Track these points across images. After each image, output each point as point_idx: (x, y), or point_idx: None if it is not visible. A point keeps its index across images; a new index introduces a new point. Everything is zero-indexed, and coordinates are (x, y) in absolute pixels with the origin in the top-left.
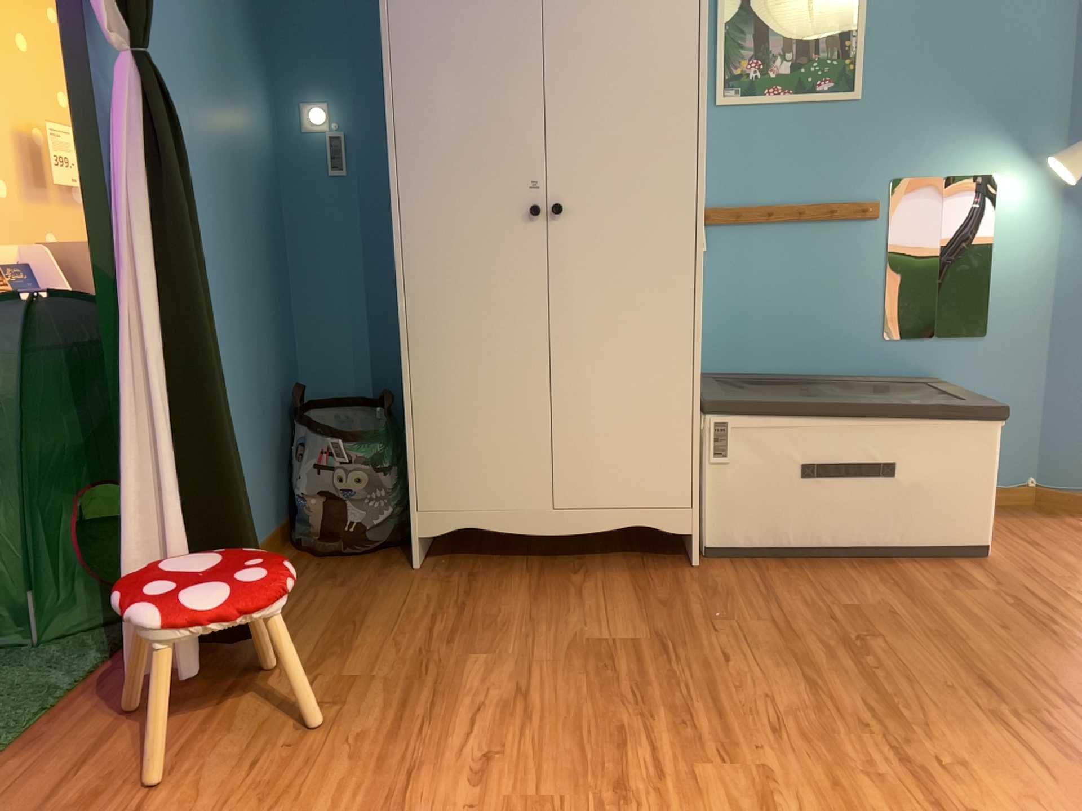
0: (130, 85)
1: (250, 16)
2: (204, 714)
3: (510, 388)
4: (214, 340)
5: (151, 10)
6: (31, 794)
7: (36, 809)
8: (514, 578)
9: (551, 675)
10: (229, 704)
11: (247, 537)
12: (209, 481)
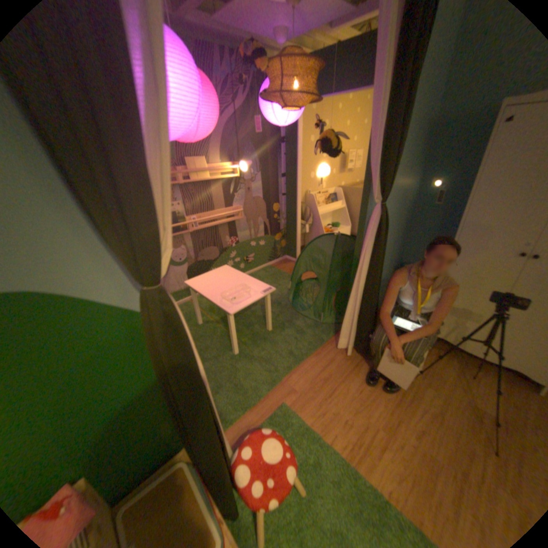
0: (377, 216)
1: (421, 152)
2: (353, 369)
3: (479, 309)
4: (379, 279)
5: (389, 191)
6: (317, 373)
7: (317, 378)
8: (454, 362)
9: (455, 414)
10: (359, 369)
11: (373, 327)
12: (368, 315)
